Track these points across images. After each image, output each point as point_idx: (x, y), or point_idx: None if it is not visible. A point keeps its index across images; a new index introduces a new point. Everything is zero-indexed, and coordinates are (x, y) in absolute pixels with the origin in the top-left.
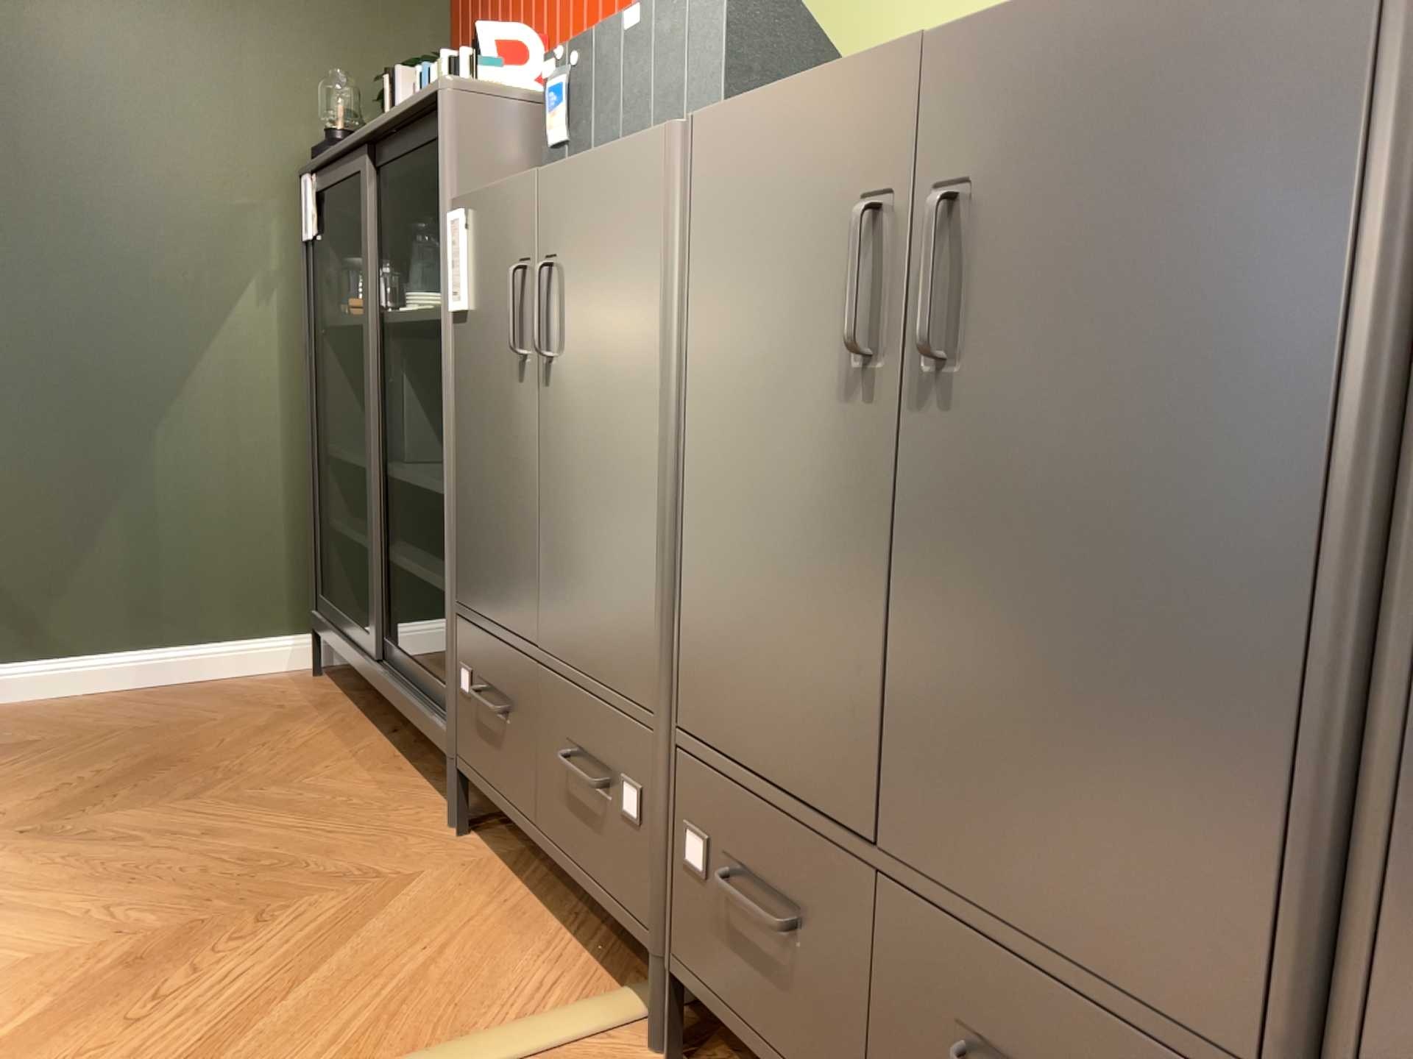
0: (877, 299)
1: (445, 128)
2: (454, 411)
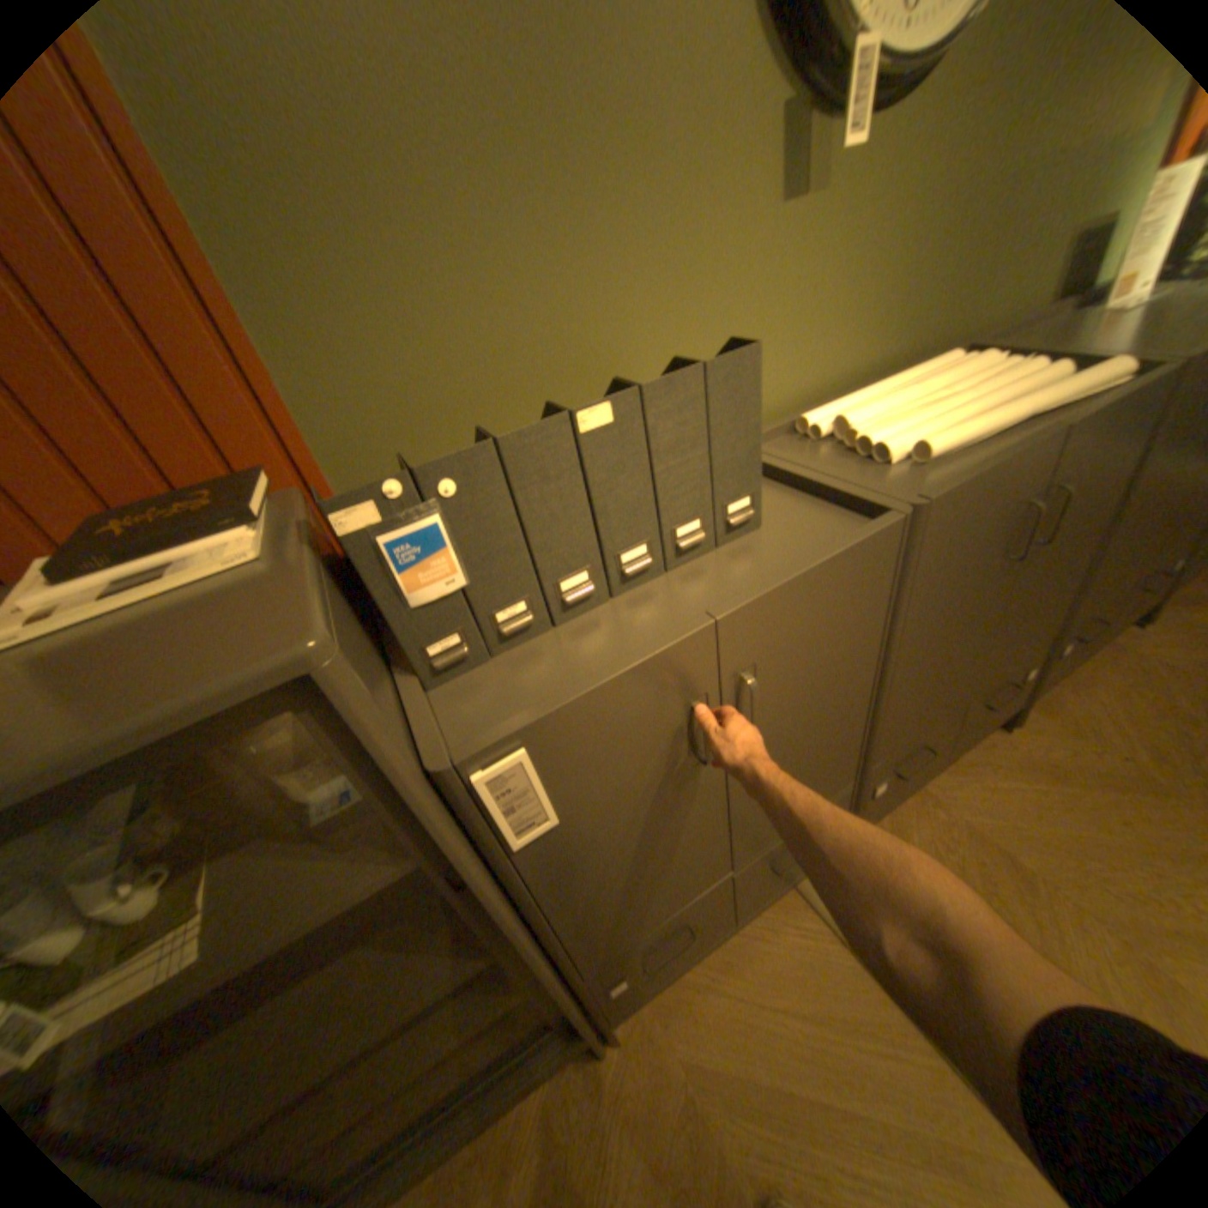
0: (1021, 537)
1: (355, 702)
2: (539, 902)
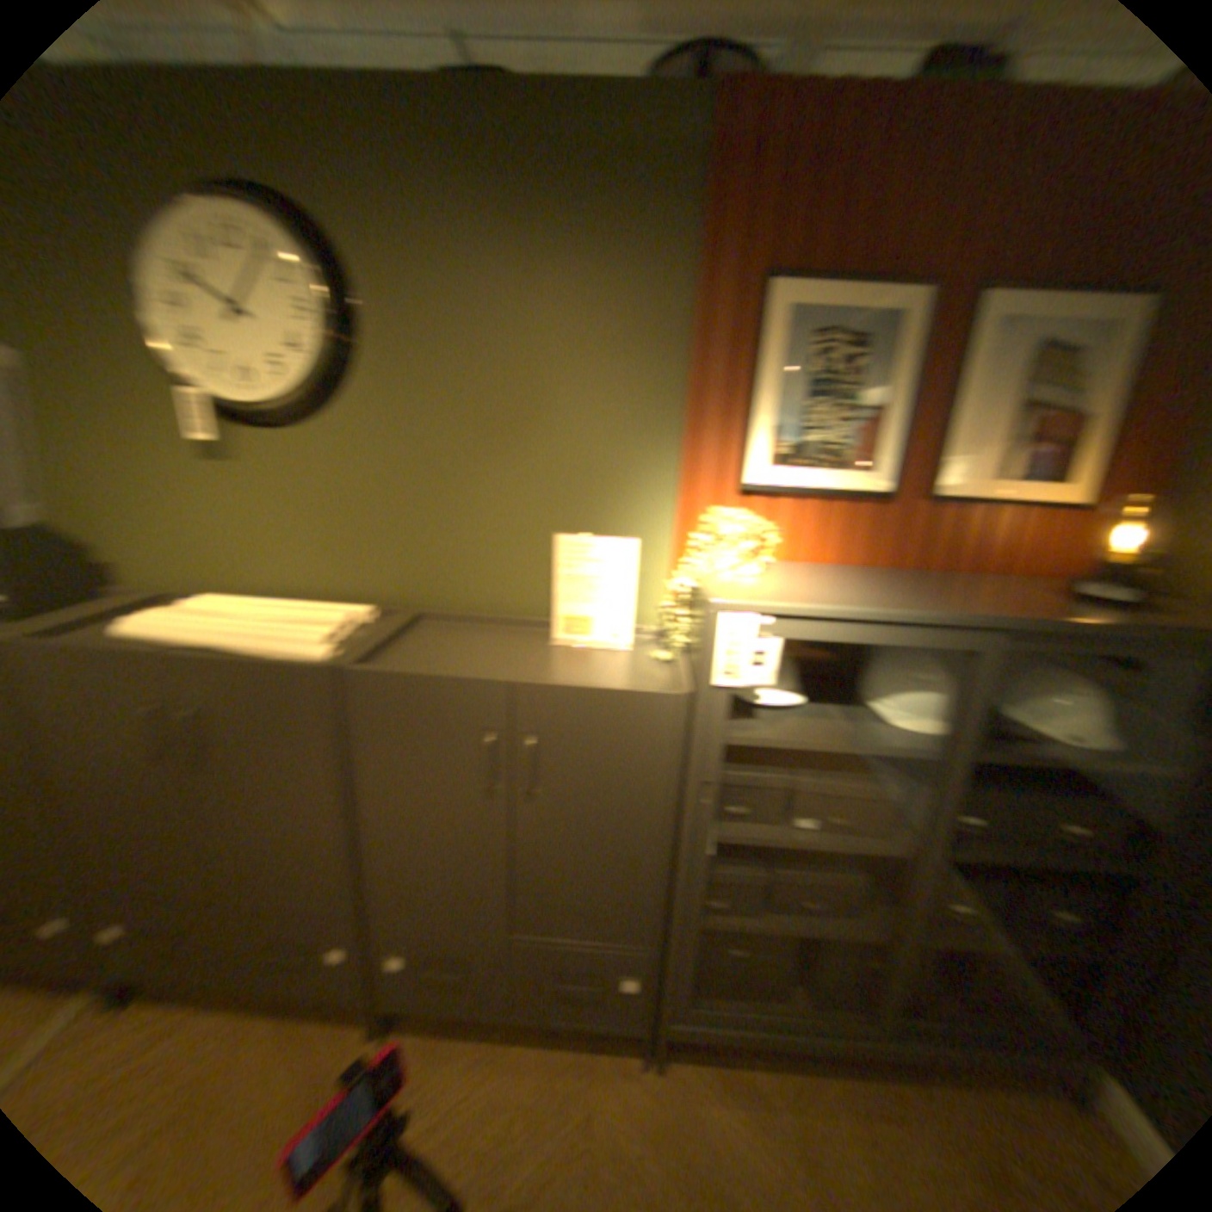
0: (153, 739)
1: None
2: None
